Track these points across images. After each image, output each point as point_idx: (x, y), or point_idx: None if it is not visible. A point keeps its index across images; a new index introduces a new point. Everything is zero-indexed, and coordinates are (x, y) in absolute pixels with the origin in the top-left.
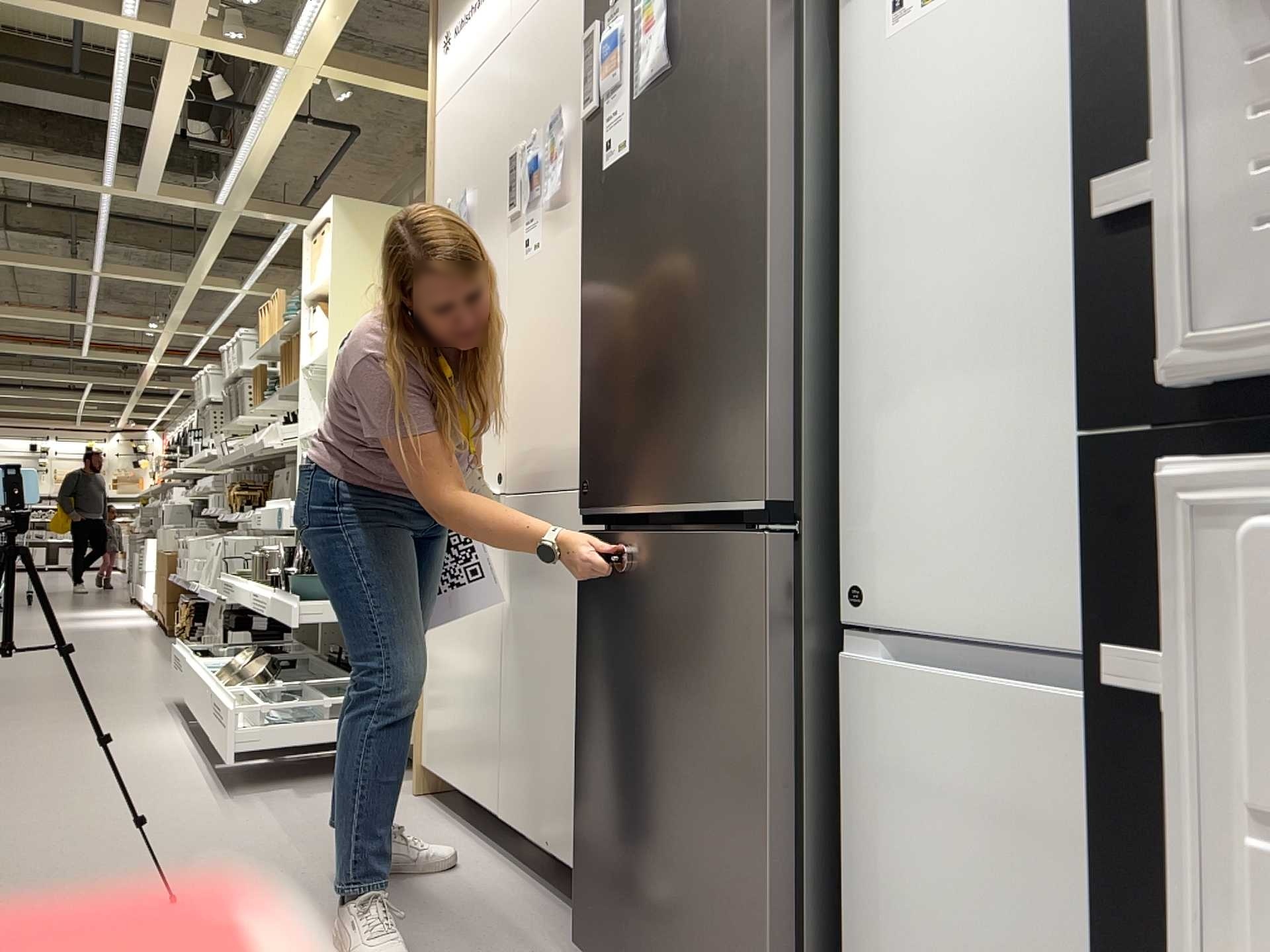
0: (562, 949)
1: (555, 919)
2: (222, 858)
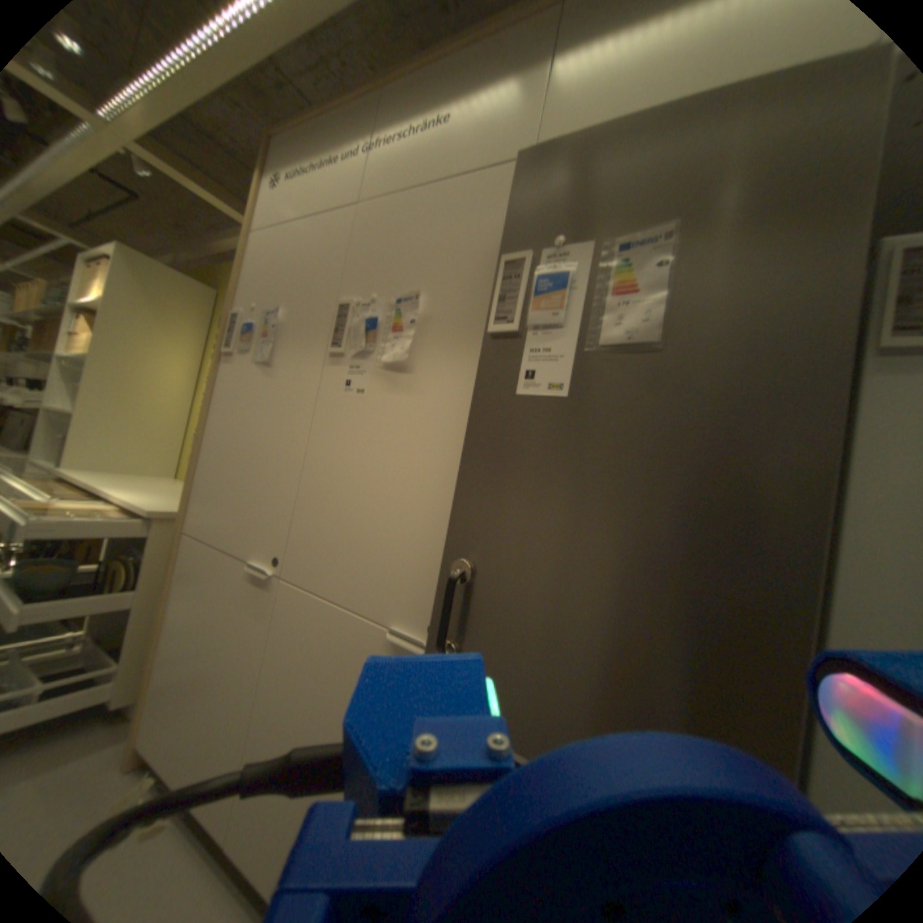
0: None
1: None
2: None
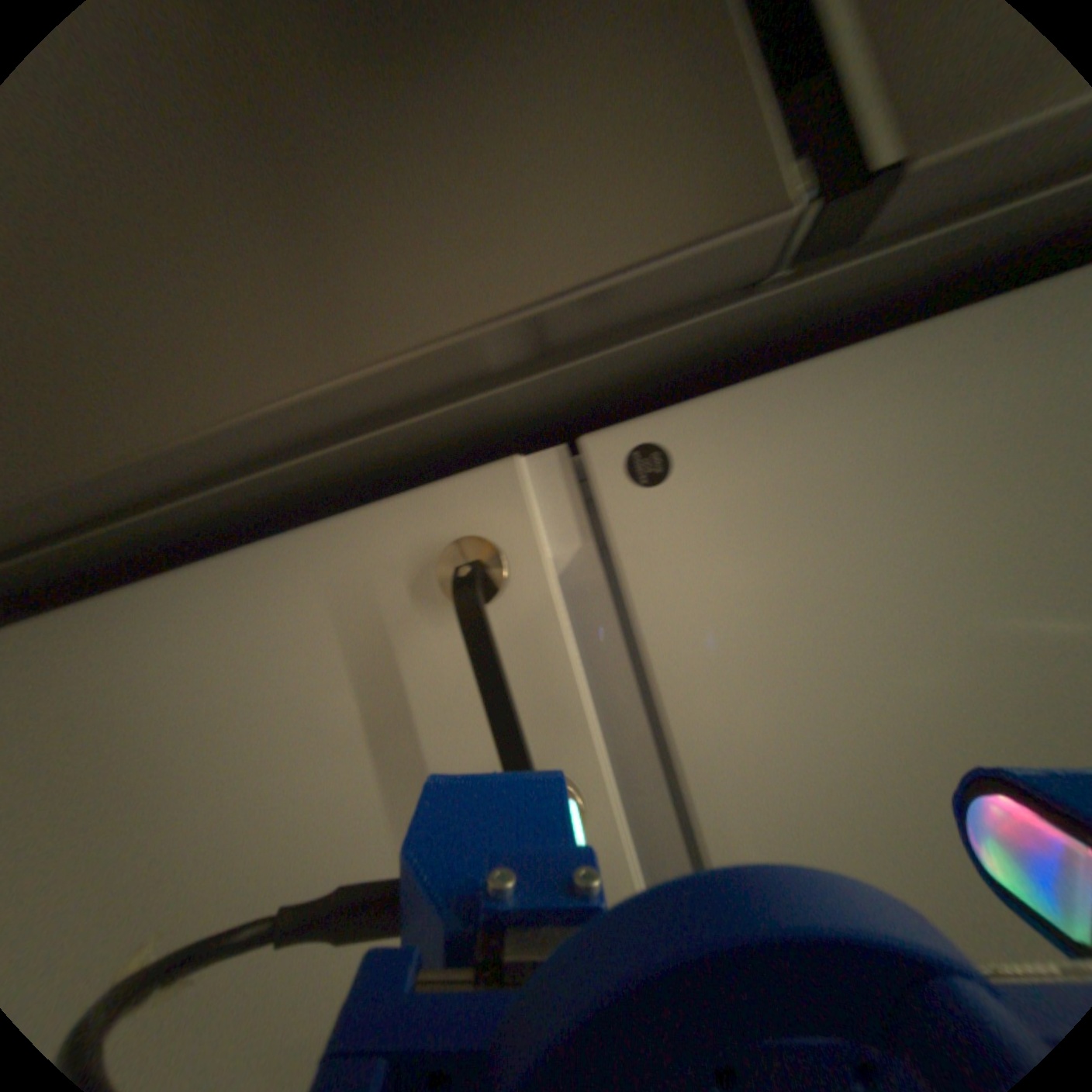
0: None
1: None
2: None
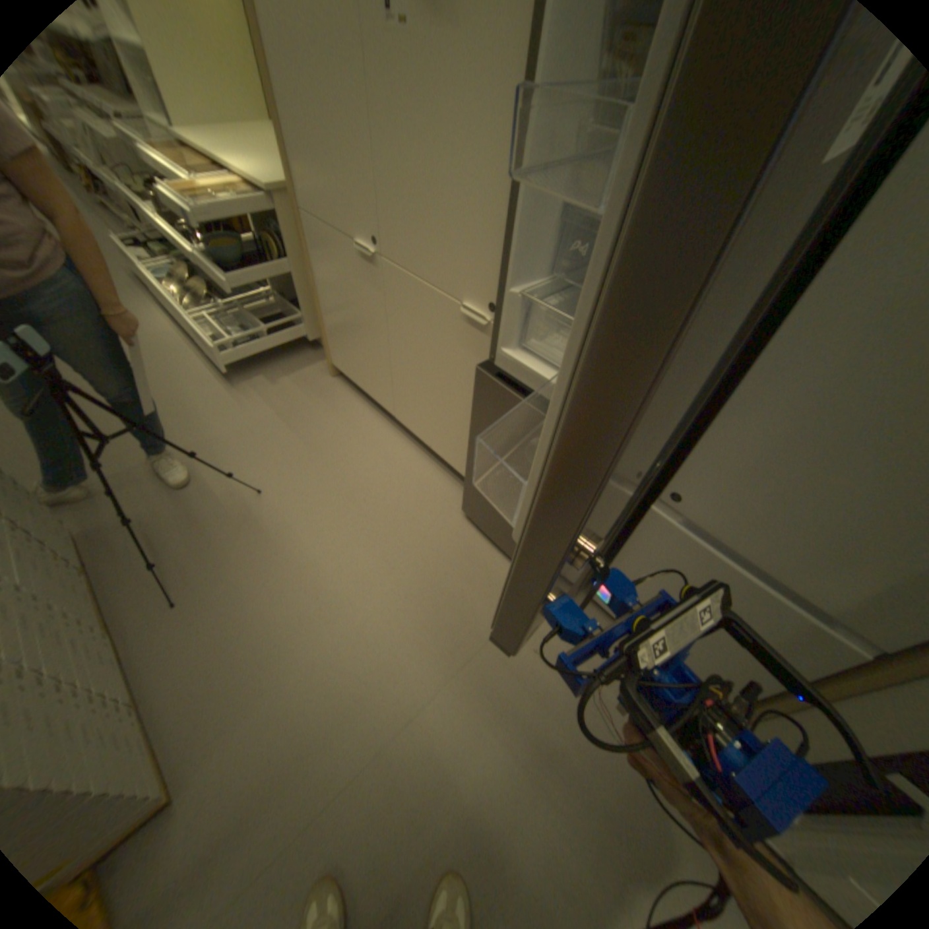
0: (451, 500)
1: (440, 478)
2: (260, 447)
